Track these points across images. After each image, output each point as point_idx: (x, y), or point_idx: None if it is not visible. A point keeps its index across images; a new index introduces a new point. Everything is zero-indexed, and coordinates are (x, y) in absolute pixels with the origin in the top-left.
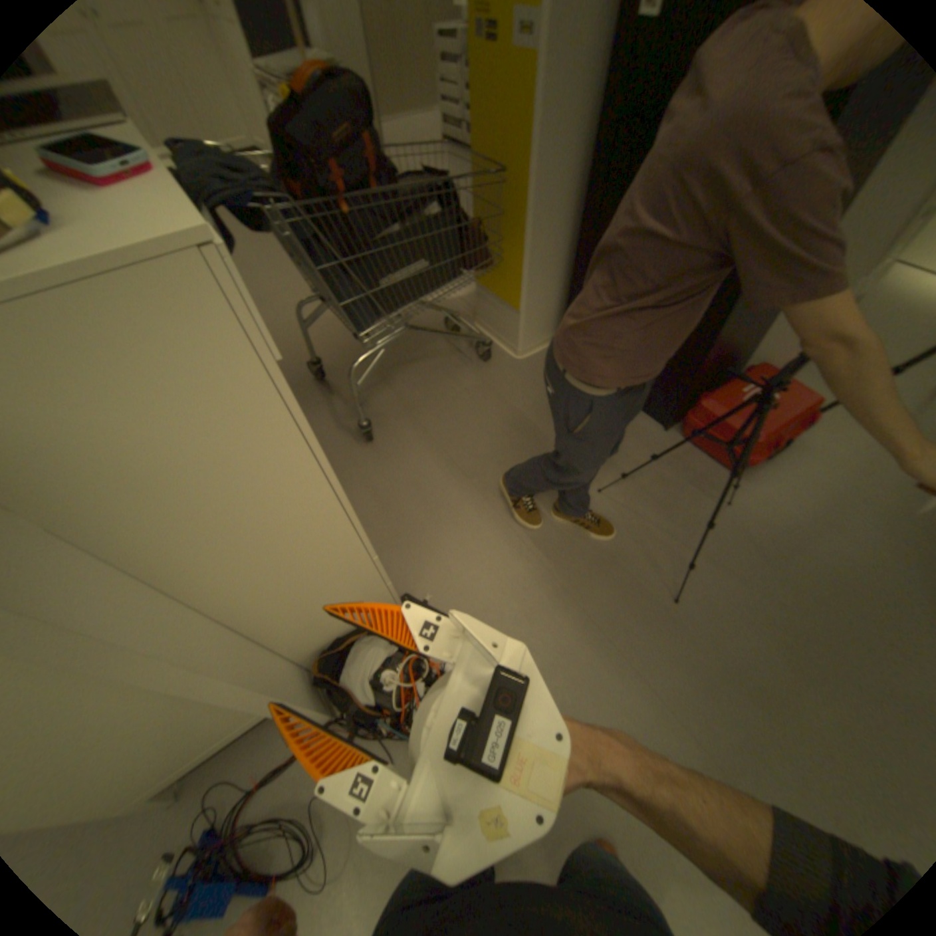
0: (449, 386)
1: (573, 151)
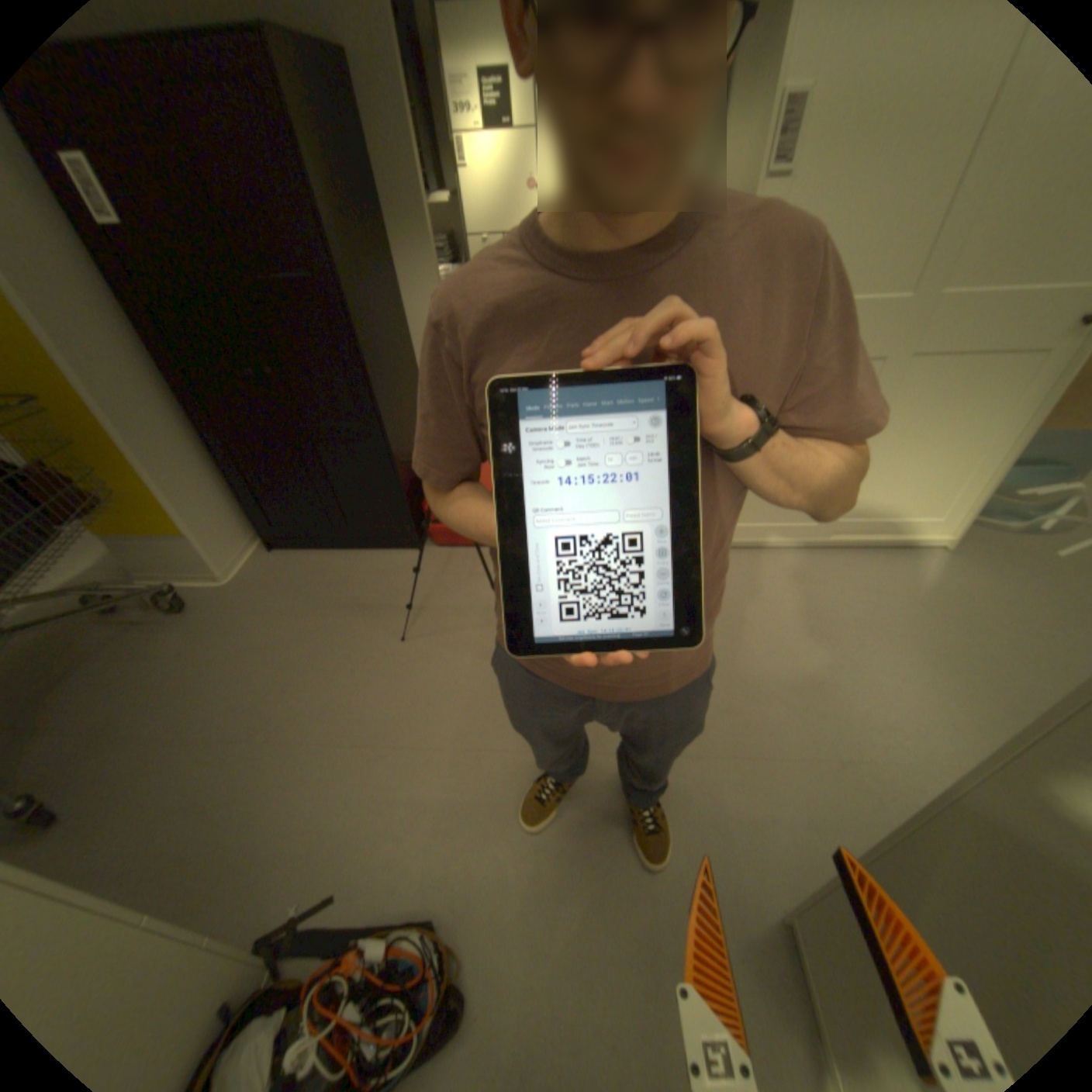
0: (143, 670)
1: (121, 357)
